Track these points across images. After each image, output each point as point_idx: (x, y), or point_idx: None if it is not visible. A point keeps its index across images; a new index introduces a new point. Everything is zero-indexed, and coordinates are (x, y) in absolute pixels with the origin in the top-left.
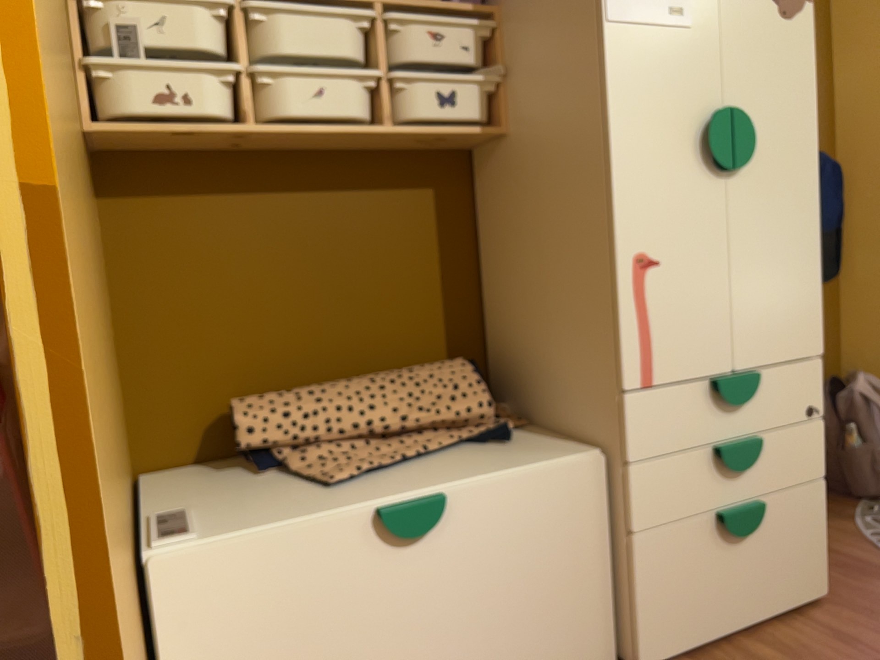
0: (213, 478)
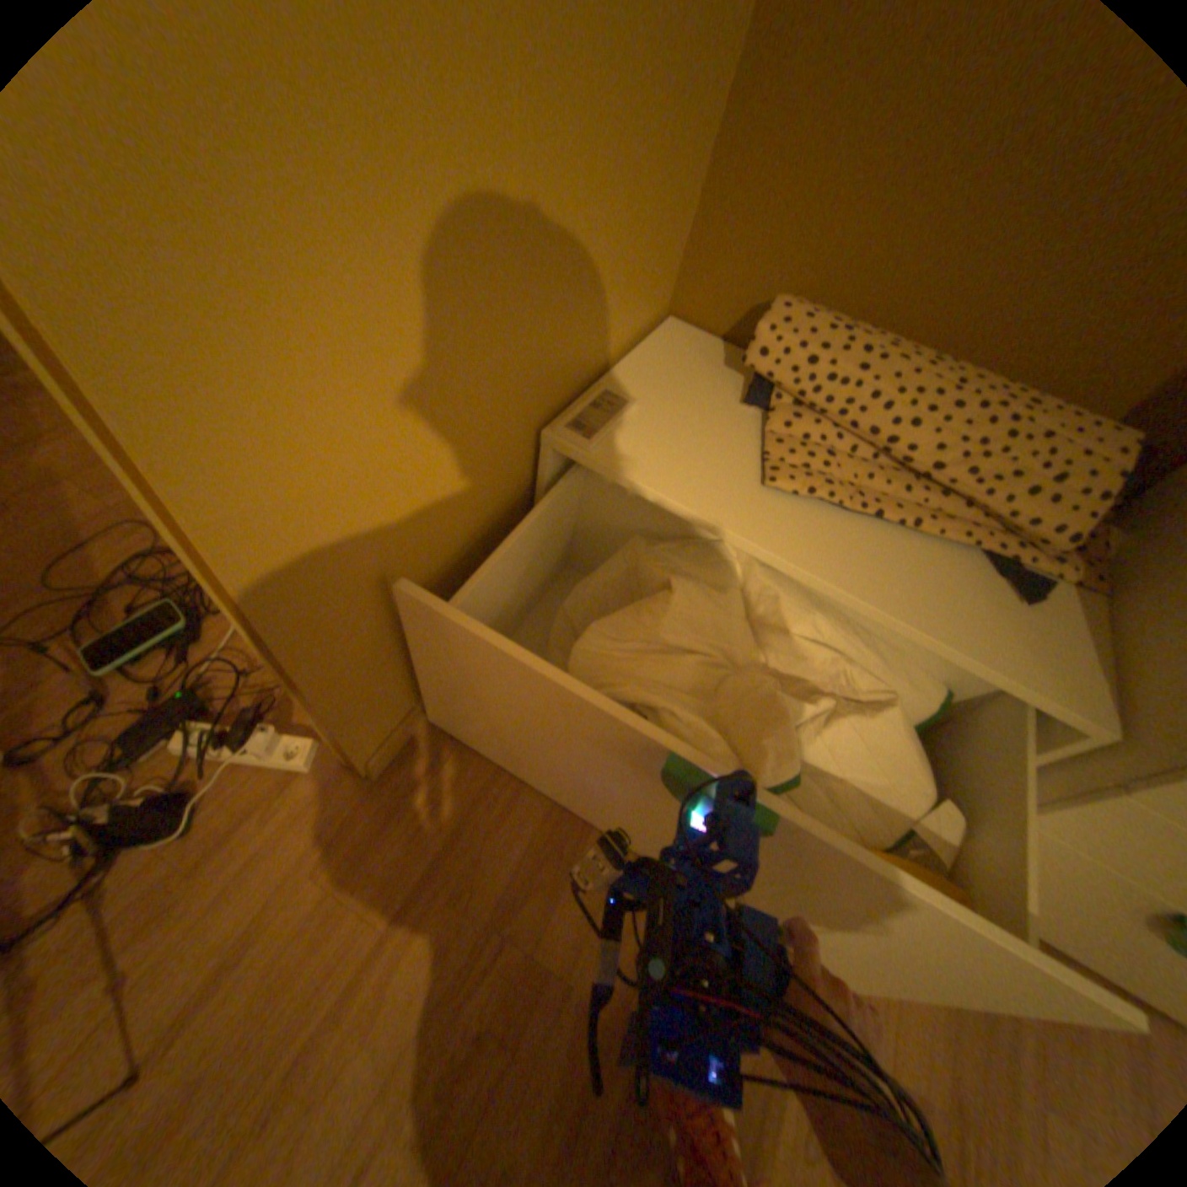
0: (709, 372)
